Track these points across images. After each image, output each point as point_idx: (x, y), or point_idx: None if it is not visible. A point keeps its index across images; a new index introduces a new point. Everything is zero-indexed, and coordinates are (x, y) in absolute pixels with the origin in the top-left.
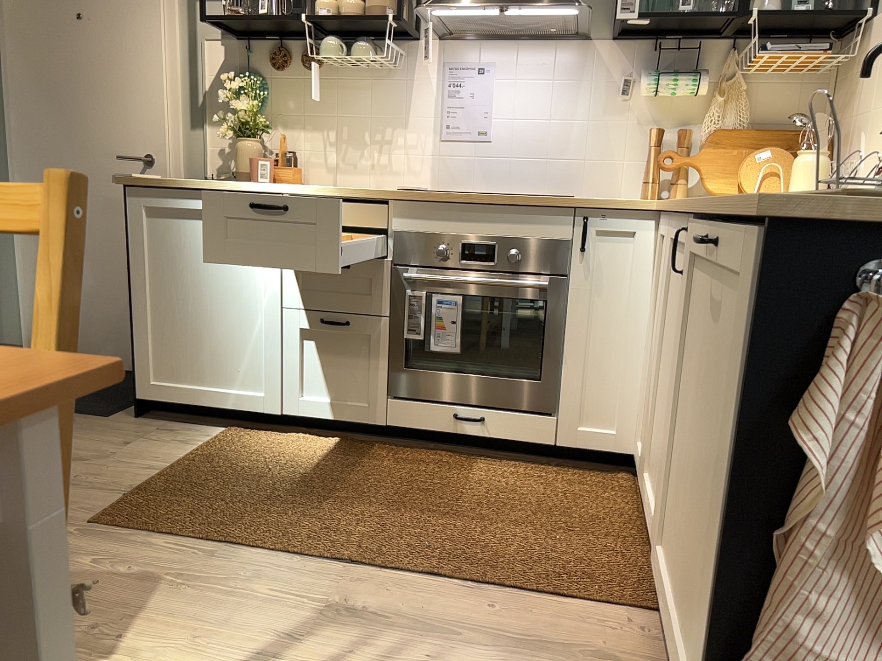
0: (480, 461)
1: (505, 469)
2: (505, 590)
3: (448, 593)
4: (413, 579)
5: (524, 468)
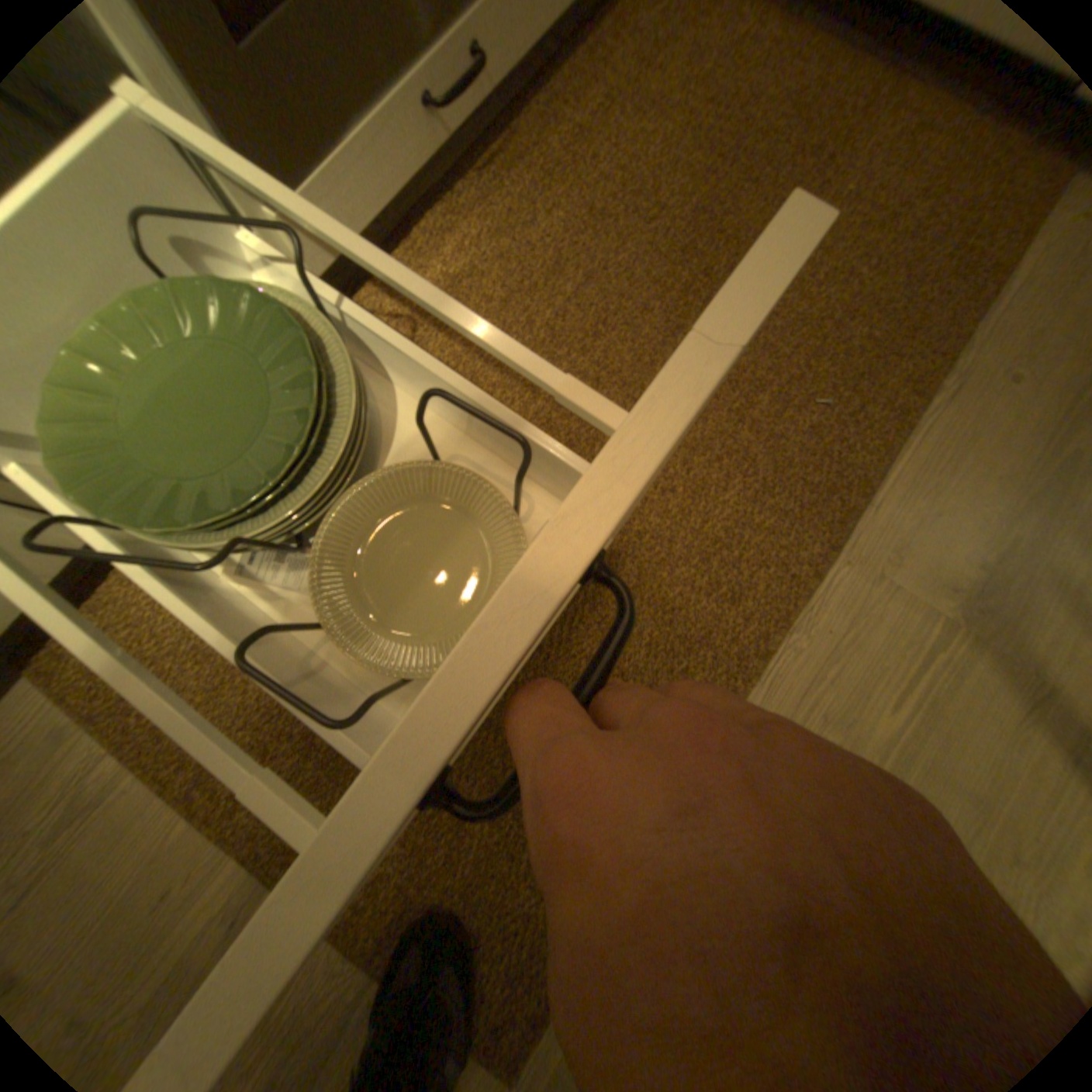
0: (480, 174)
1: (533, 146)
2: (975, 346)
3: (971, 434)
4: (914, 471)
5: (543, 111)
